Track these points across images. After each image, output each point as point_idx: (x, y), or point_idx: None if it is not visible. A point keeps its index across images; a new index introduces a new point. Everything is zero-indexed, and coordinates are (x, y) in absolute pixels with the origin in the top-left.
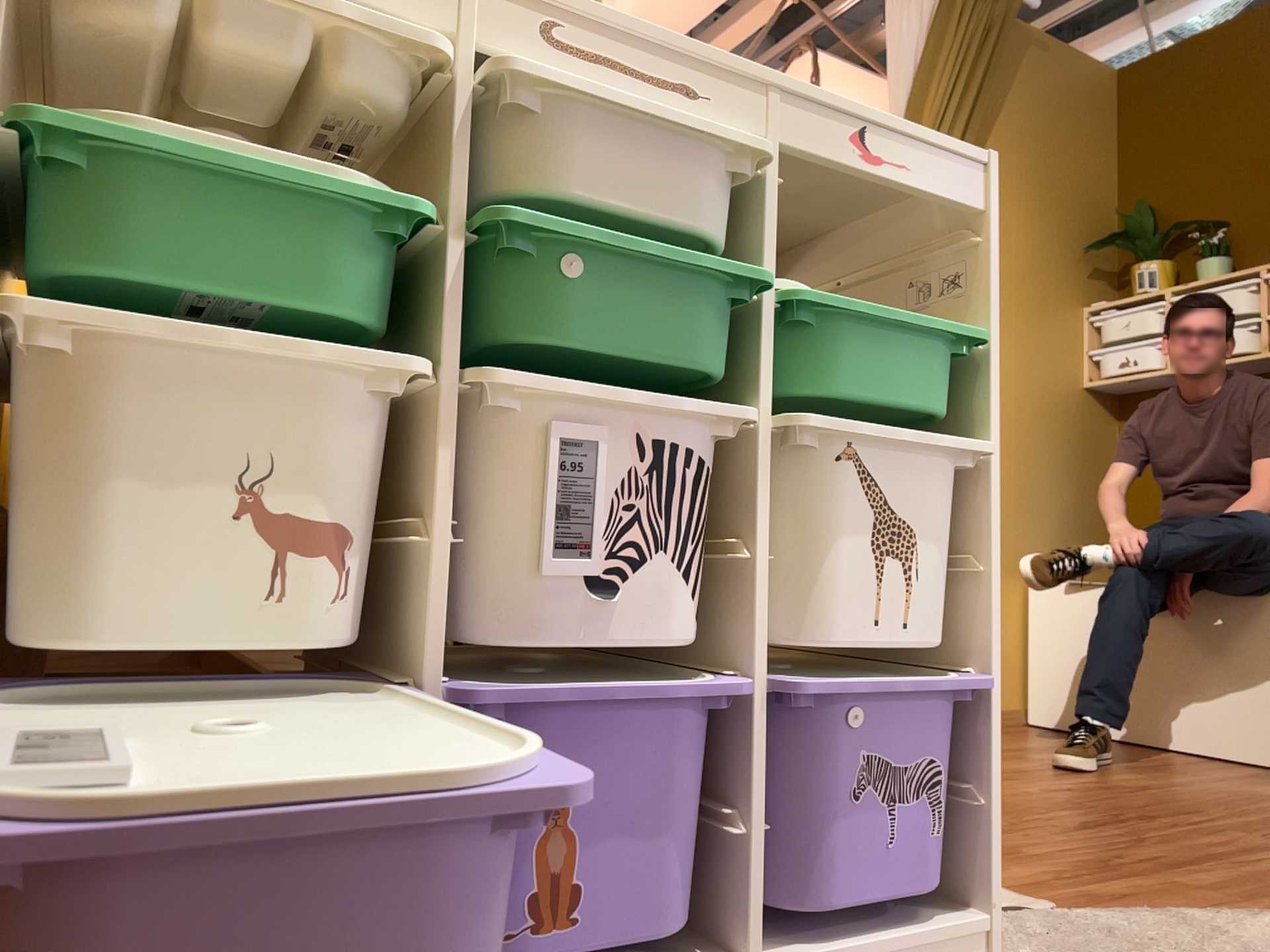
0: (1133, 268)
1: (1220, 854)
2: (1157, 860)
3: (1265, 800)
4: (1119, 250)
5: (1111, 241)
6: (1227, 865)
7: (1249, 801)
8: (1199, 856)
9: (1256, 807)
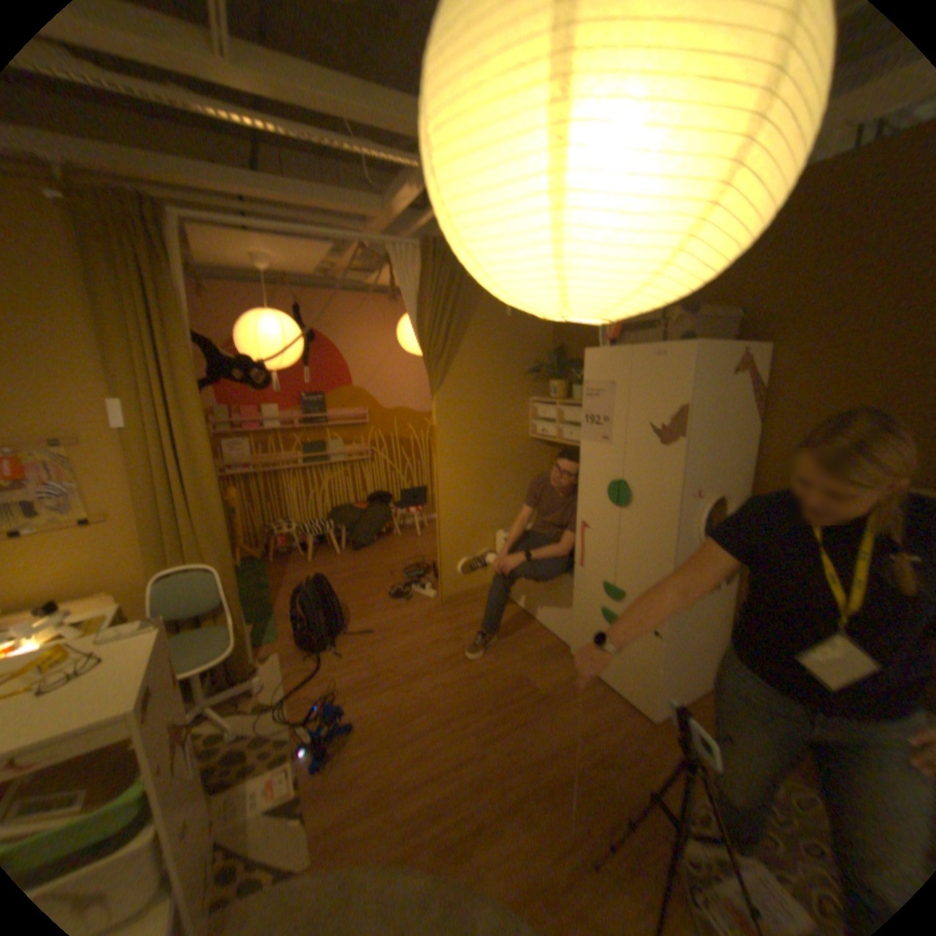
0: (553, 383)
1: (437, 784)
2: (402, 797)
3: (519, 697)
4: (546, 374)
5: (544, 367)
6: (429, 800)
7: (511, 699)
8: (426, 789)
9: (507, 709)
